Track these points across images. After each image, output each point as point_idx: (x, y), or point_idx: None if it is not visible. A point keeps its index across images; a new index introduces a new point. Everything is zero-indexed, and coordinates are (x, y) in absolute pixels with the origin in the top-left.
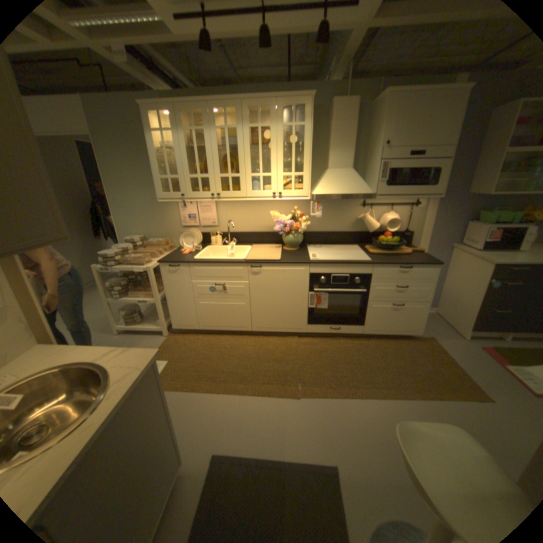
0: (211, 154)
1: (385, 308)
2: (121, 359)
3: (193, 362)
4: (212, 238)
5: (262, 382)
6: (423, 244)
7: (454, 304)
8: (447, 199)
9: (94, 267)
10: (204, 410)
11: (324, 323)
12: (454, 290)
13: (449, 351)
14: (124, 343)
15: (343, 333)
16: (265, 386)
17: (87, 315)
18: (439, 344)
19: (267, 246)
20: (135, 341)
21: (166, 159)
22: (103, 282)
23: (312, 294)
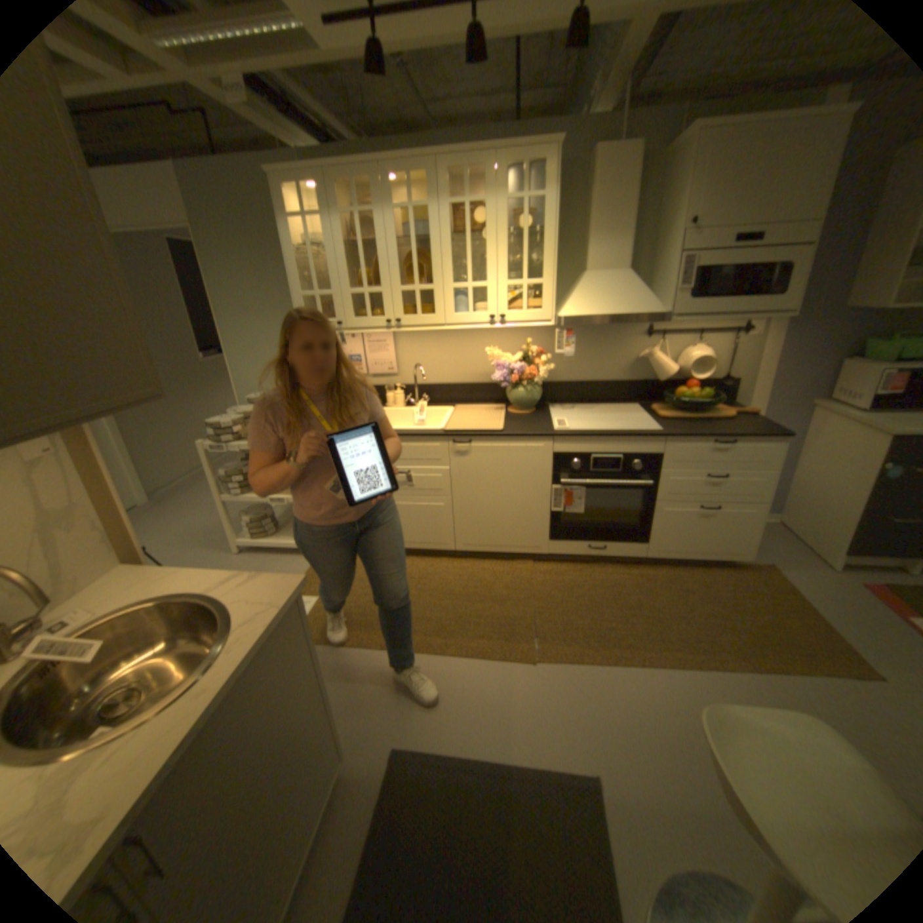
0: (386, 252)
1: (687, 513)
2: (248, 589)
3: (359, 599)
4: (387, 396)
5: (472, 636)
6: (757, 401)
7: (814, 508)
8: (803, 318)
9: (201, 444)
10: (377, 677)
11: (578, 538)
12: (814, 482)
13: (802, 590)
14: (250, 567)
15: (612, 557)
16: (479, 642)
17: (191, 522)
18: (784, 577)
19: (480, 407)
20: (267, 564)
21: (311, 264)
22: (215, 468)
23: (558, 489)
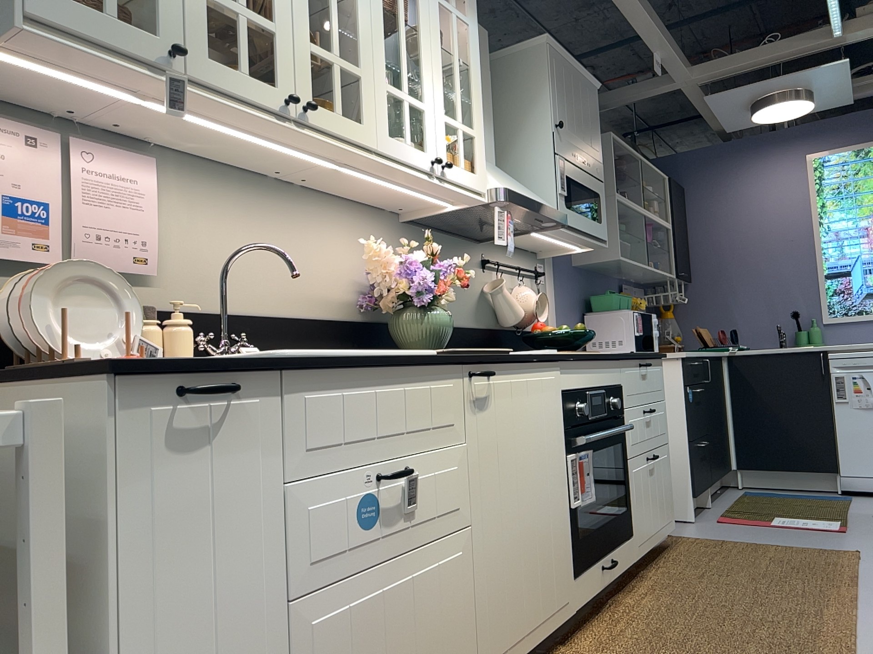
0: None
1: (644, 470)
2: None
3: None
4: (149, 328)
5: None
6: None
7: None
8: (560, 272)
9: None
10: None
11: (594, 555)
12: None
13: (715, 538)
14: None
15: (617, 576)
16: None
17: None
18: (690, 536)
19: None
20: None
21: None
22: None
23: (573, 458)
